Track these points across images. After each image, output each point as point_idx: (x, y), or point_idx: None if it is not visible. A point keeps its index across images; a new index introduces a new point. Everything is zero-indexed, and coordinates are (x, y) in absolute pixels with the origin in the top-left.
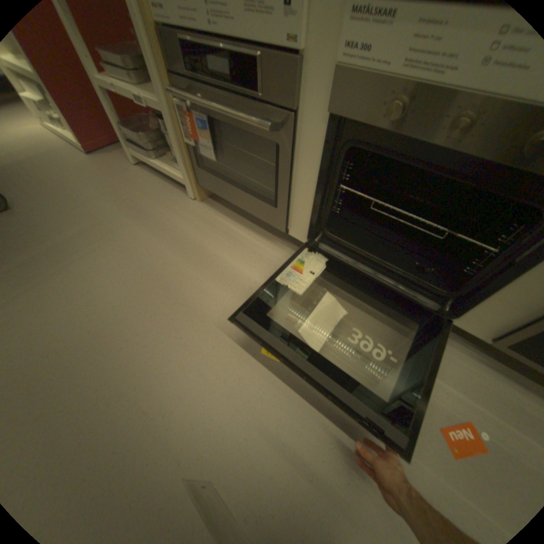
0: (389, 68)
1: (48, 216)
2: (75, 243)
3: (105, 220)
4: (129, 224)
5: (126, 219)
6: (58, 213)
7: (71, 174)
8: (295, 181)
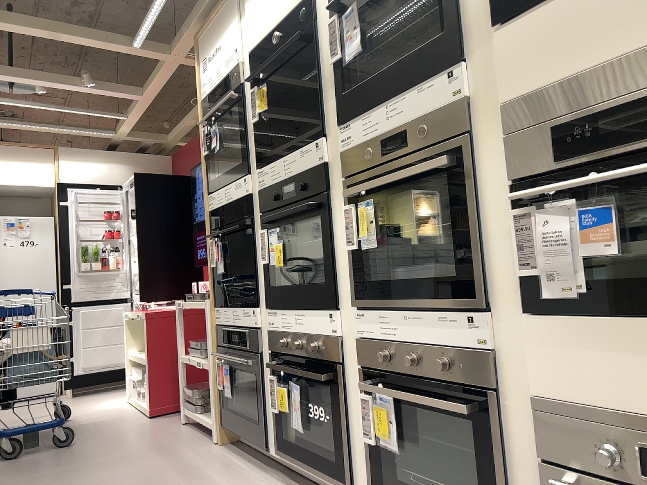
0: (278, 330)
1: (94, 449)
2: (103, 463)
3: (134, 453)
4: (150, 455)
5: (151, 453)
6: (103, 448)
7: (129, 428)
8: (266, 399)
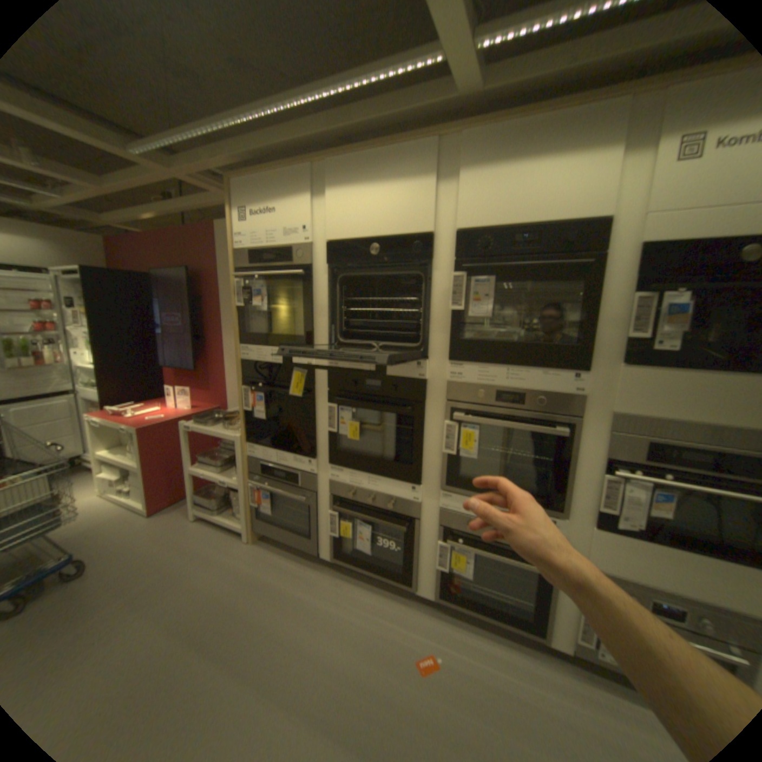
0: (345, 484)
1: (118, 577)
2: (148, 595)
3: (171, 573)
4: (192, 573)
5: (190, 569)
6: (128, 573)
7: (133, 538)
8: (319, 524)
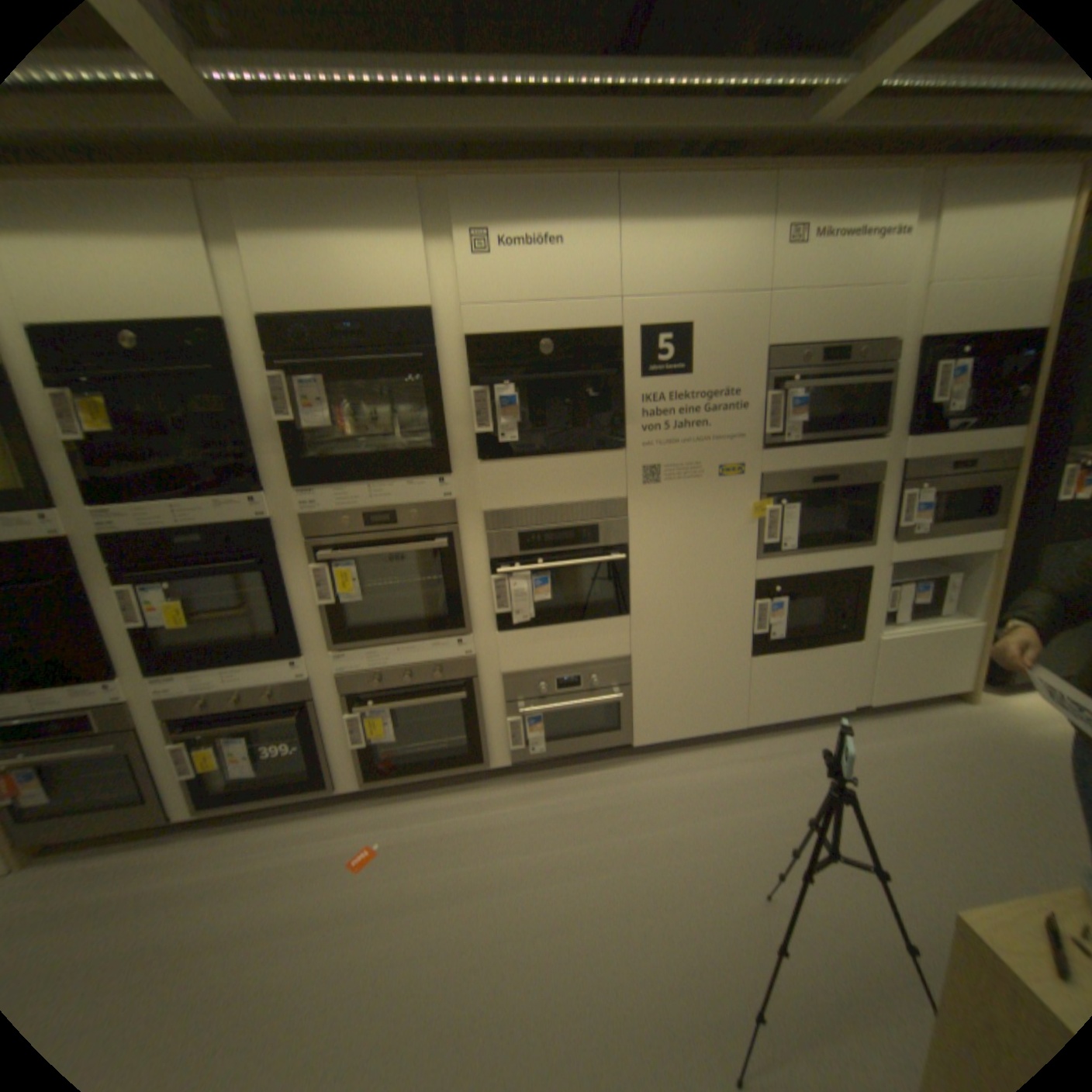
0: (182, 697)
1: None
2: None
3: None
4: None
5: None
6: None
7: None
8: (153, 775)
